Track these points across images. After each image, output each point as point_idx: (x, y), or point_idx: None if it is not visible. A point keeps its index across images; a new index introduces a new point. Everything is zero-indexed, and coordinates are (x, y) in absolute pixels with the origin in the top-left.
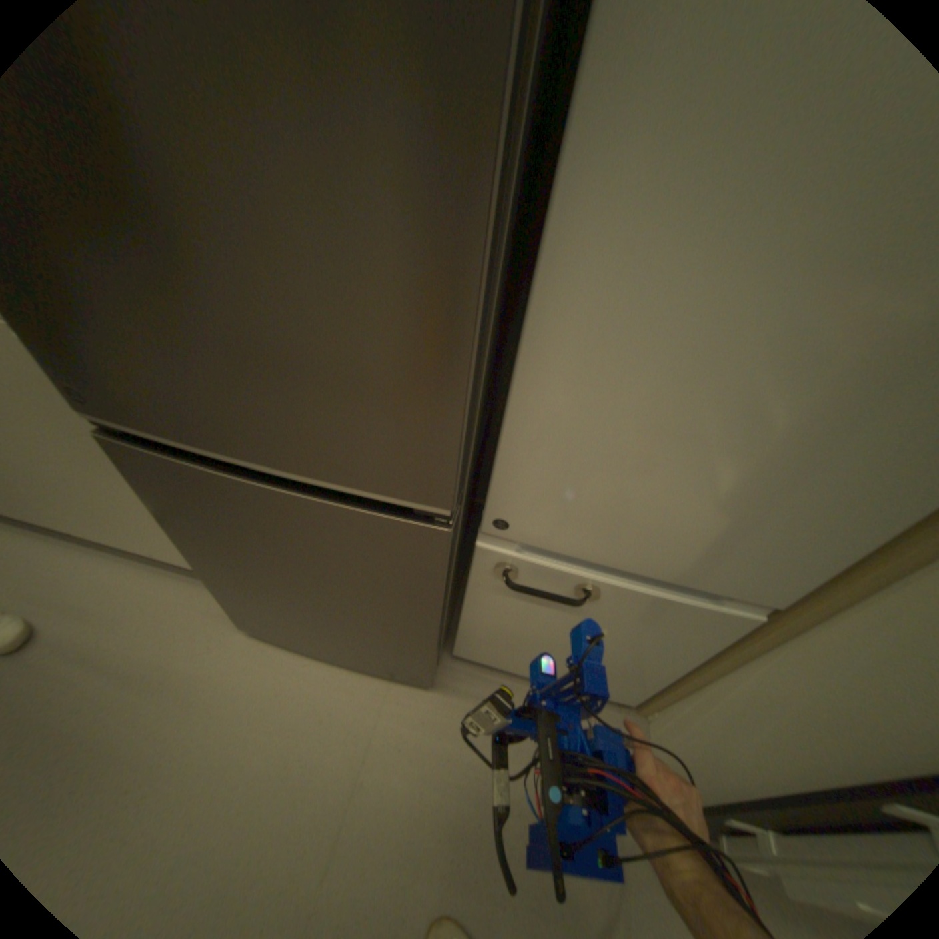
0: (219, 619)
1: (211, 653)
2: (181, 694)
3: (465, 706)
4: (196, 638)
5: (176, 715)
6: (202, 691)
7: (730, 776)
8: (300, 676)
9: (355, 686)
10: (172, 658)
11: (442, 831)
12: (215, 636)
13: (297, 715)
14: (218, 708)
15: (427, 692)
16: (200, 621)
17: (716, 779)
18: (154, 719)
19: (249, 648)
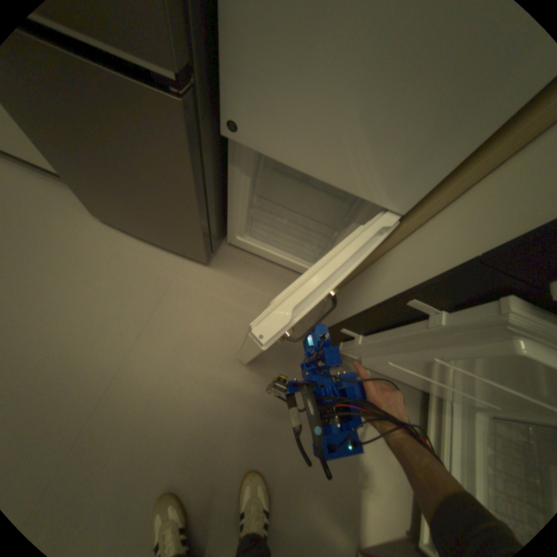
0: (80, 210)
1: (76, 227)
2: (58, 245)
3: (226, 277)
4: (66, 218)
5: (55, 255)
6: (71, 246)
7: (352, 313)
8: (131, 247)
9: (163, 258)
10: (51, 226)
11: (203, 328)
12: (78, 218)
13: (128, 266)
14: (81, 256)
15: (206, 267)
16: (69, 209)
17: (346, 316)
18: (42, 255)
19: (100, 228)
